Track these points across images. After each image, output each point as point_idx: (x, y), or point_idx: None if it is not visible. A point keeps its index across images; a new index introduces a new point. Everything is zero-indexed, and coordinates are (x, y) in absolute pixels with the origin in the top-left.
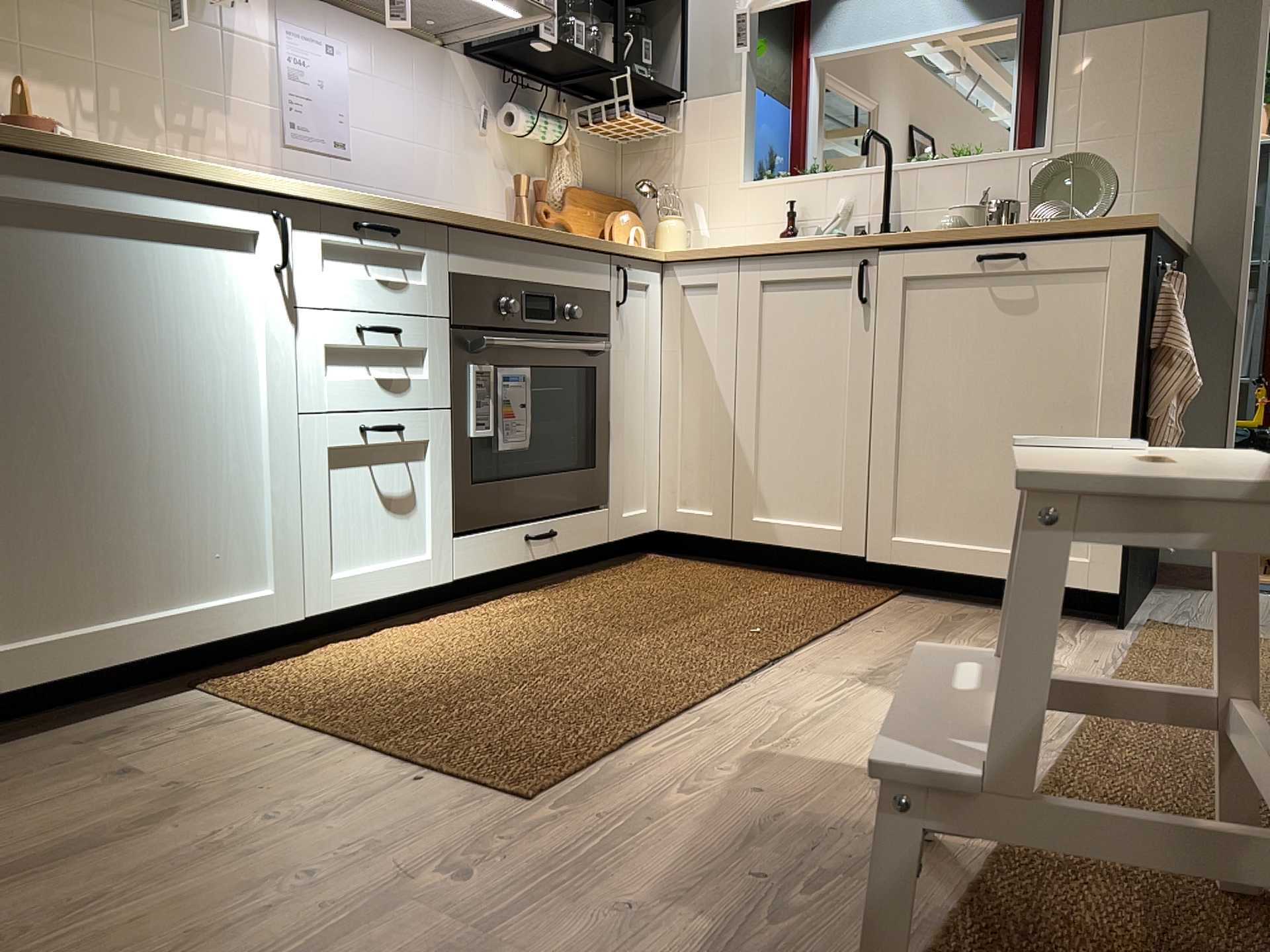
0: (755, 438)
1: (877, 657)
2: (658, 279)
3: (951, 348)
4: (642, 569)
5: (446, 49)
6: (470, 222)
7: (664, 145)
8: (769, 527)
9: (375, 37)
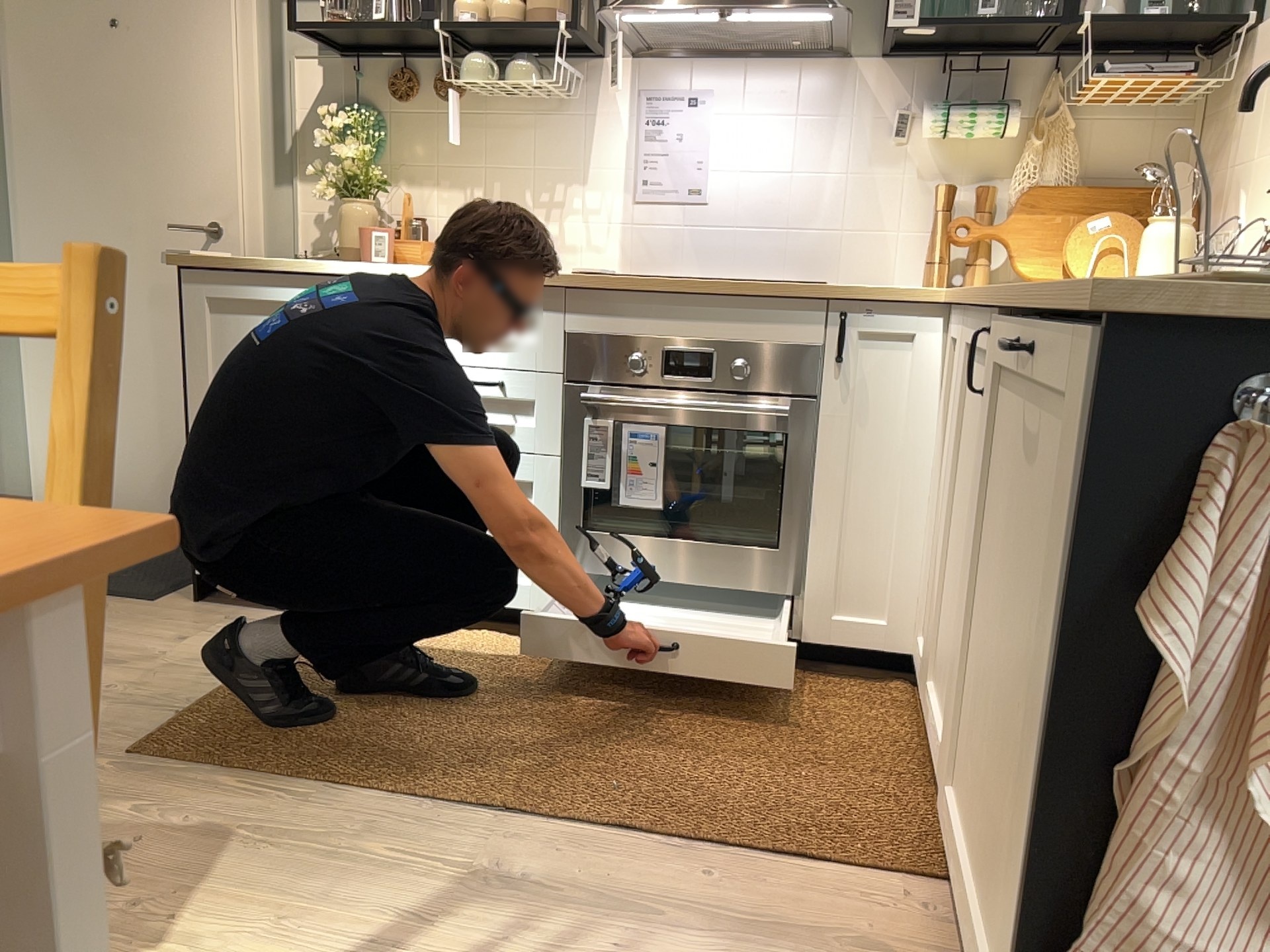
0: (940, 573)
1: (582, 881)
2: (935, 332)
3: (1002, 510)
4: (841, 689)
5: (846, 61)
6: (585, 285)
7: (1224, 106)
8: (928, 702)
9: (744, 76)
